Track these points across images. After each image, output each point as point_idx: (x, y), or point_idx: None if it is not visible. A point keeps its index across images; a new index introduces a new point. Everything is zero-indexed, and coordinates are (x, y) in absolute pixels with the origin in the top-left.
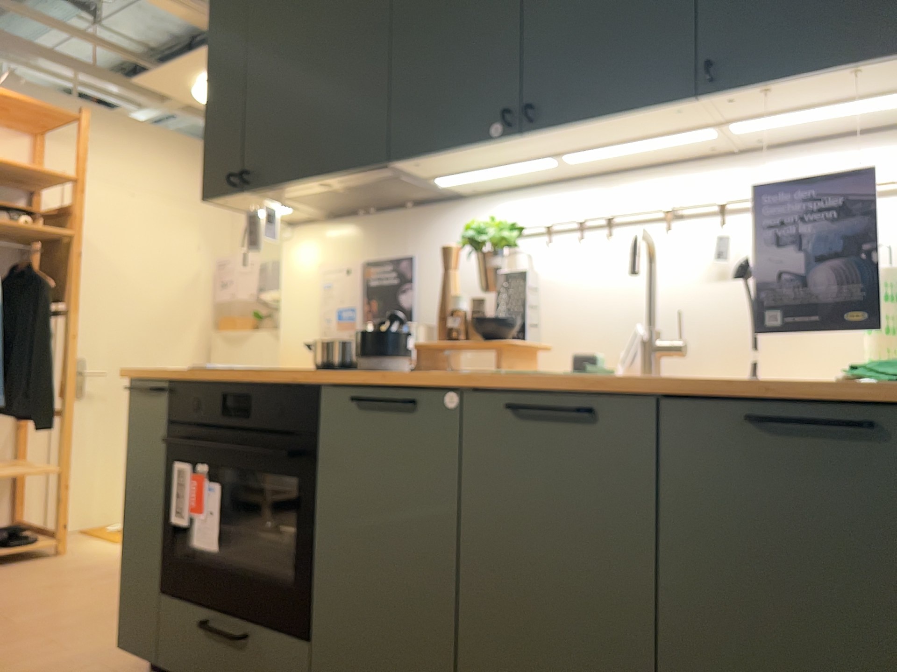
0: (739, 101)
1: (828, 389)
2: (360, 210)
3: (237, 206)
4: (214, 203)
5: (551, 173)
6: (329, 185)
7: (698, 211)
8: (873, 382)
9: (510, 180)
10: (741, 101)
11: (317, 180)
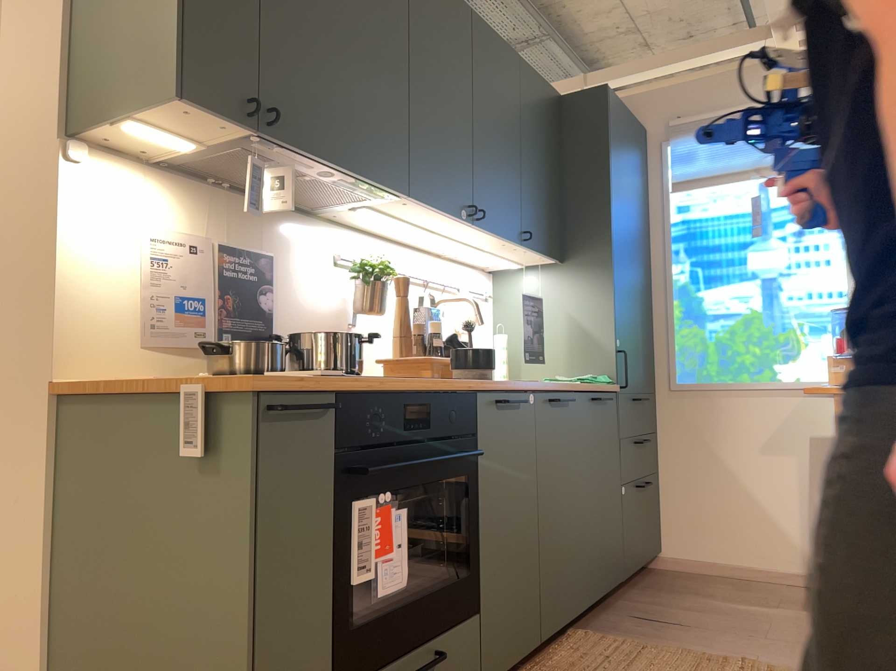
0: (515, 249)
1: (598, 387)
2: (215, 179)
3: (167, 116)
4: (174, 104)
5: (385, 229)
6: (323, 173)
7: (432, 283)
8: (592, 384)
9: (361, 221)
10: (516, 249)
11: (341, 170)
